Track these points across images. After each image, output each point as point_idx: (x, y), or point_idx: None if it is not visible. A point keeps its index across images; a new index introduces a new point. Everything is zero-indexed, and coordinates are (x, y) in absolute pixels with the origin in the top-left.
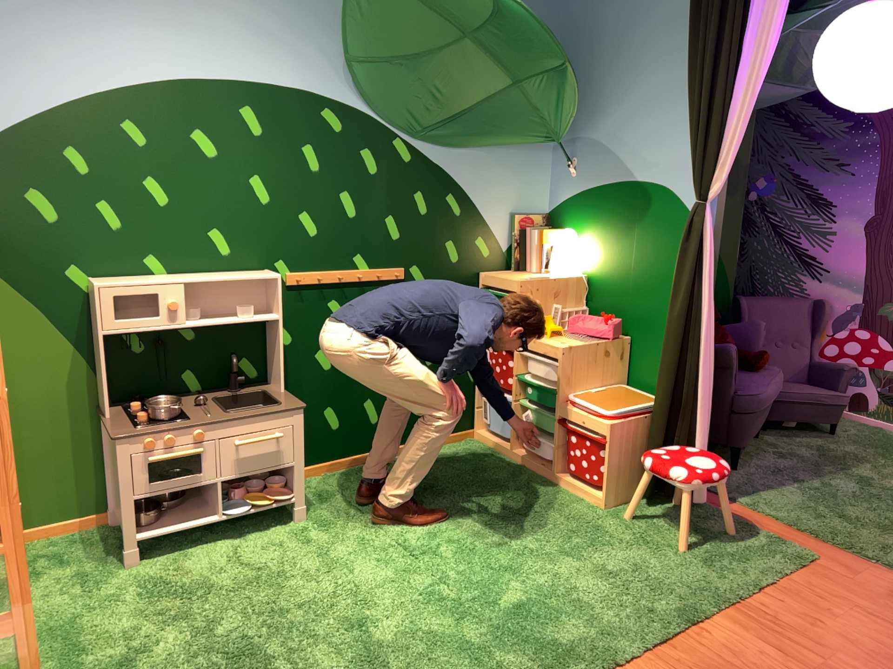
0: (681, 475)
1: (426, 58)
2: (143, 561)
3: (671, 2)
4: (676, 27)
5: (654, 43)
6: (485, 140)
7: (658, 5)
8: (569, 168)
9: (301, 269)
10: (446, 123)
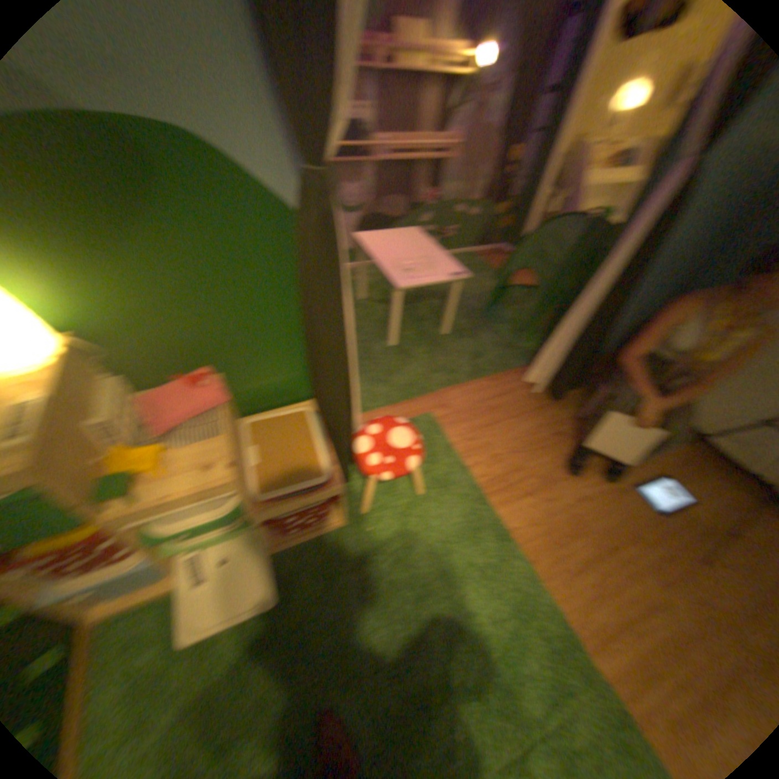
0: (418, 462)
1: None
2: None
3: None
4: None
5: None
6: None
7: None
8: None
9: None
10: None
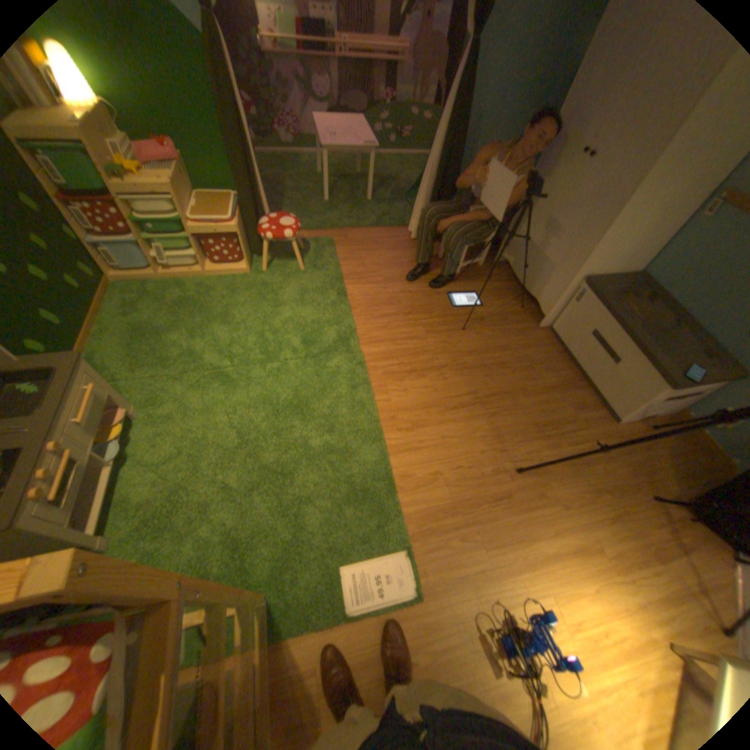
0: (290, 235)
1: None
2: (101, 536)
3: None
4: None
5: None
6: None
7: None
8: None
9: None
10: None
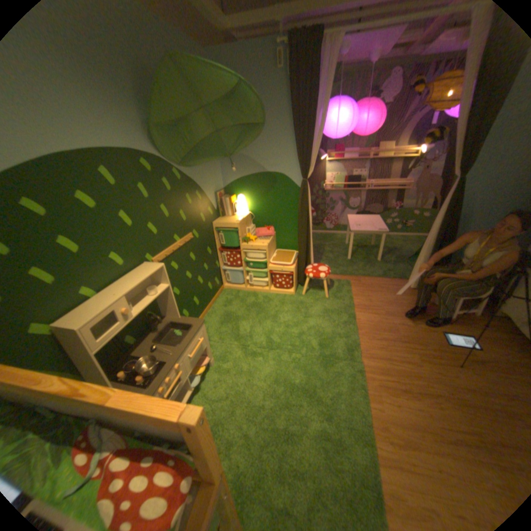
0: (323, 276)
1: (182, 121)
2: None
3: (273, 92)
4: (277, 104)
5: (267, 111)
6: (203, 162)
7: (266, 93)
8: (232, 168)
9: (156, 254)
10: (188, 156)
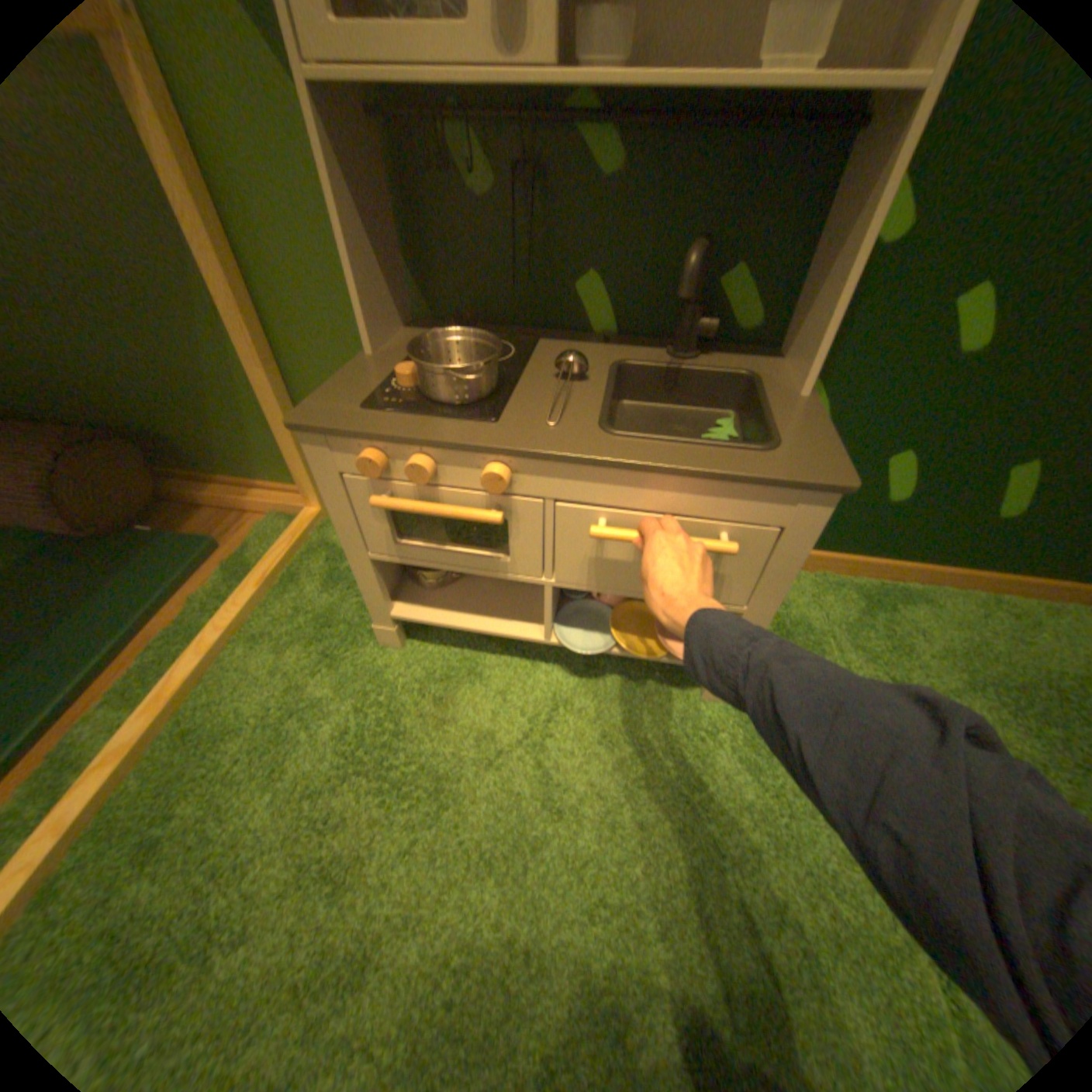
0: None
1: None
2: (413, 642)
3: None
4: None
5: None
6: None
7: None
8: None
9: None
10: None
